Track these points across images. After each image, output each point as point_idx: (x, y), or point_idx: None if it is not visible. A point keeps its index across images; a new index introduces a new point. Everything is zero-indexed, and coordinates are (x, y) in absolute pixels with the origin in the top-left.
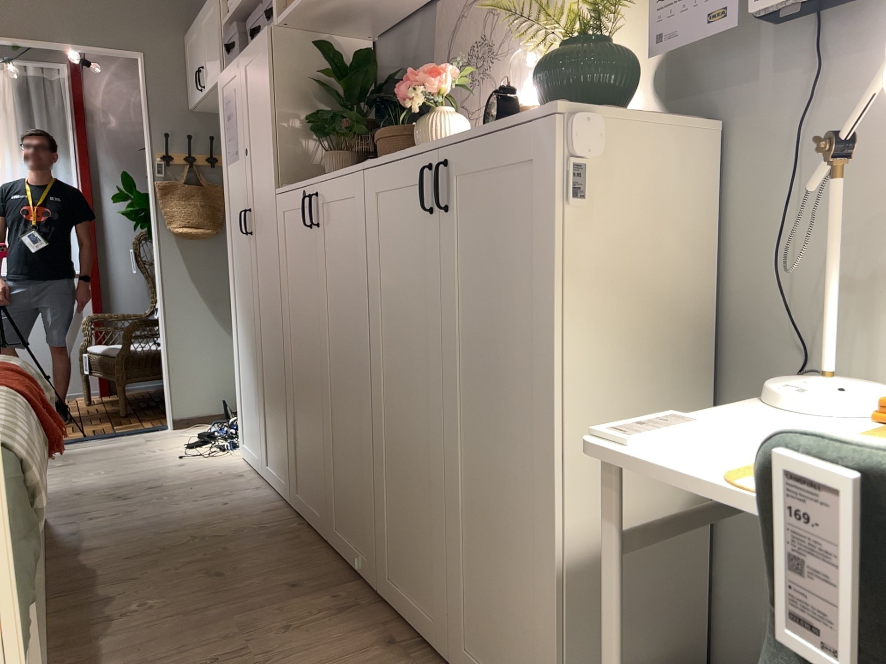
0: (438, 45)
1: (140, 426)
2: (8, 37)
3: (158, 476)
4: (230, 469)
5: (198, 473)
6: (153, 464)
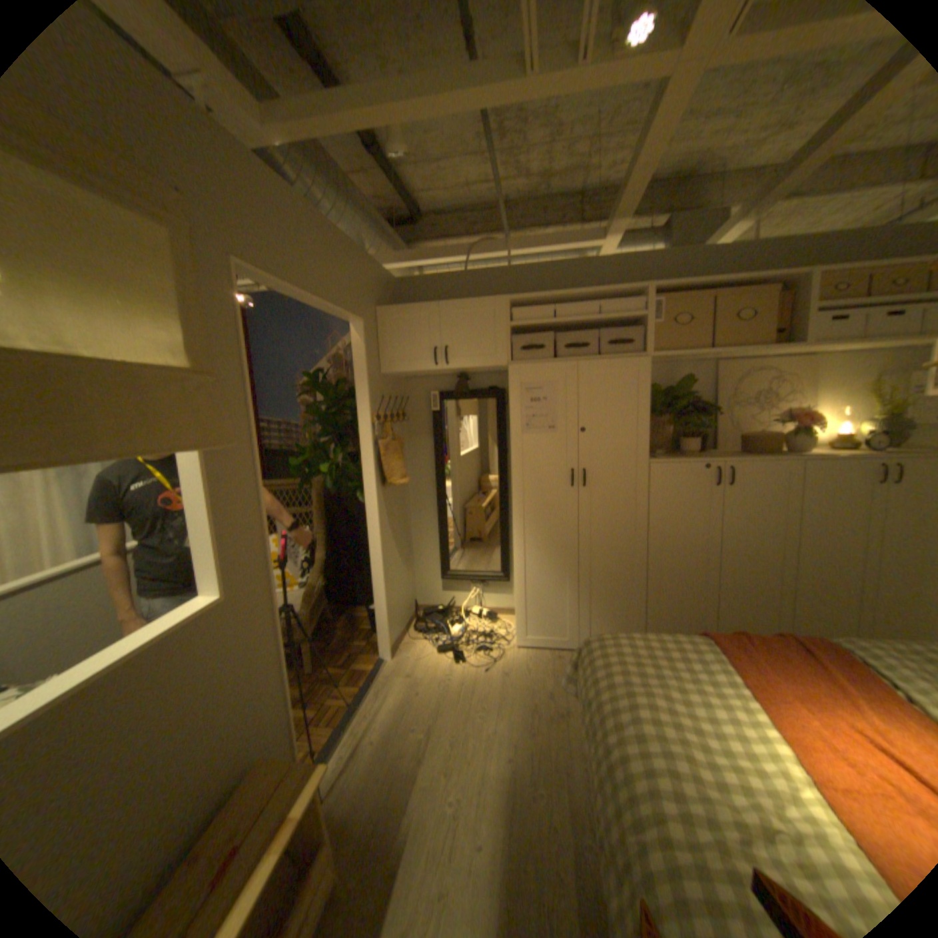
0: (719, 385)
1: (361, 673)
2: (299, 292)
3: (521, 690)
4: (539, 659)
5: (534, 672)
6: (489, 687)
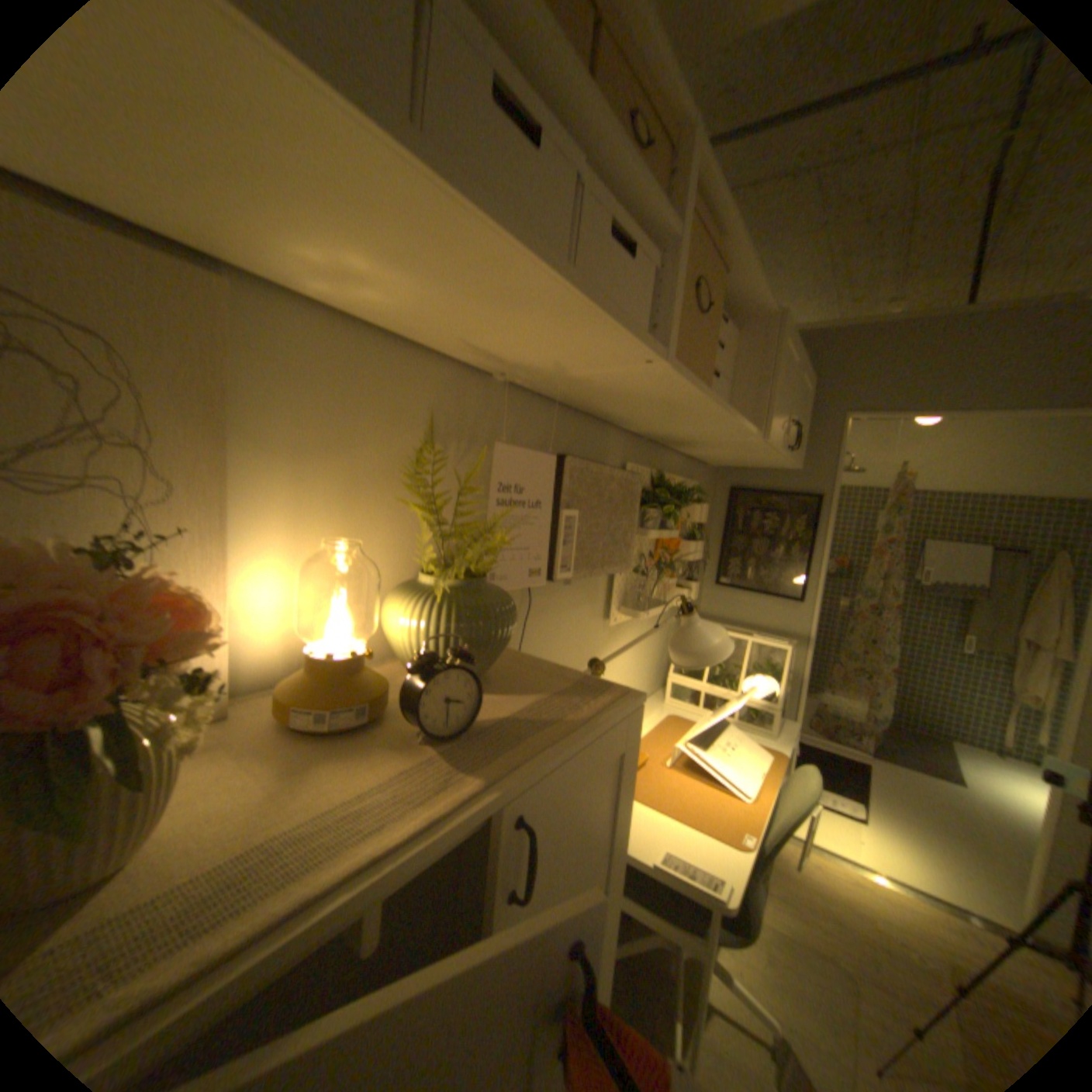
0: None
1: None
2: None
3: None
4: None
5: None
6: None
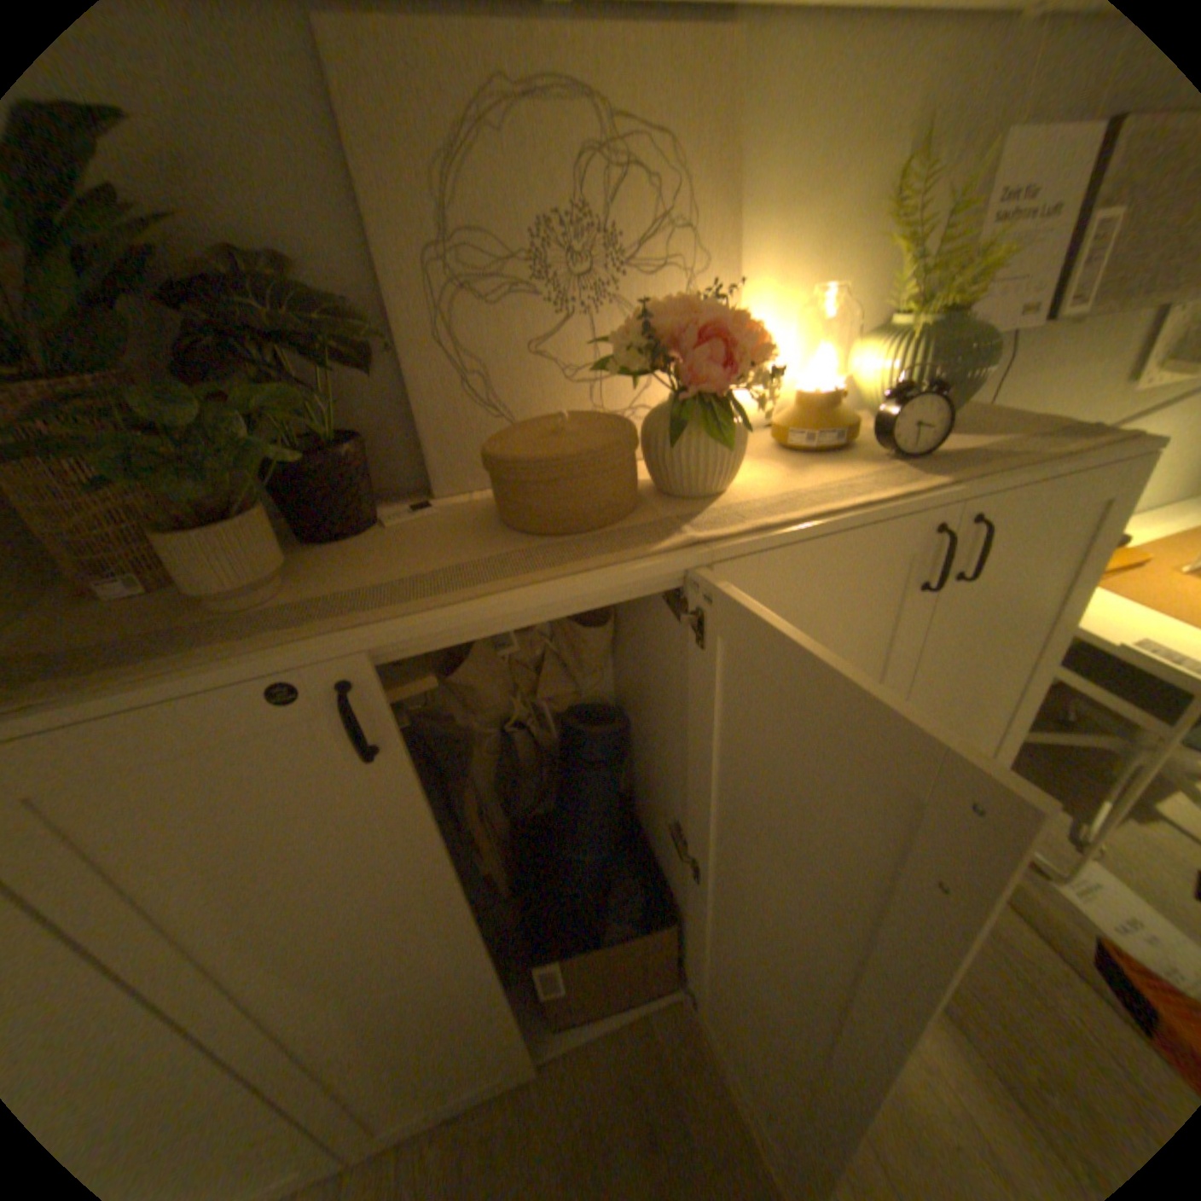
0: (364, 166)
1: None
2: None
3: None
4: None
5: None
6: None
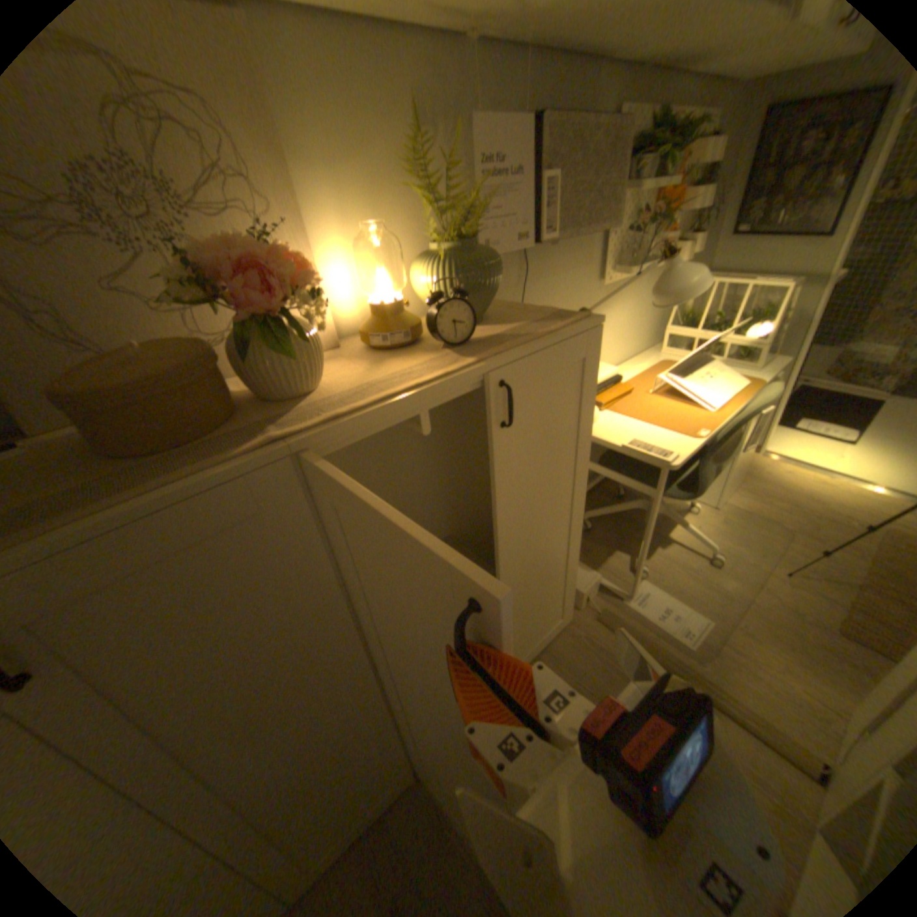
0: None
1: None
2: None
3: None
4: None
5: None
6: None
